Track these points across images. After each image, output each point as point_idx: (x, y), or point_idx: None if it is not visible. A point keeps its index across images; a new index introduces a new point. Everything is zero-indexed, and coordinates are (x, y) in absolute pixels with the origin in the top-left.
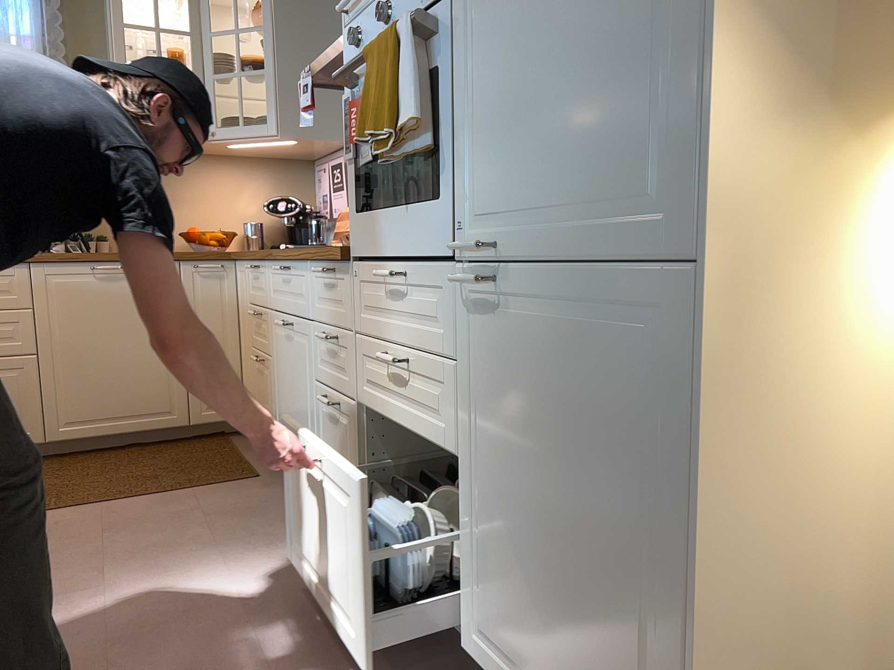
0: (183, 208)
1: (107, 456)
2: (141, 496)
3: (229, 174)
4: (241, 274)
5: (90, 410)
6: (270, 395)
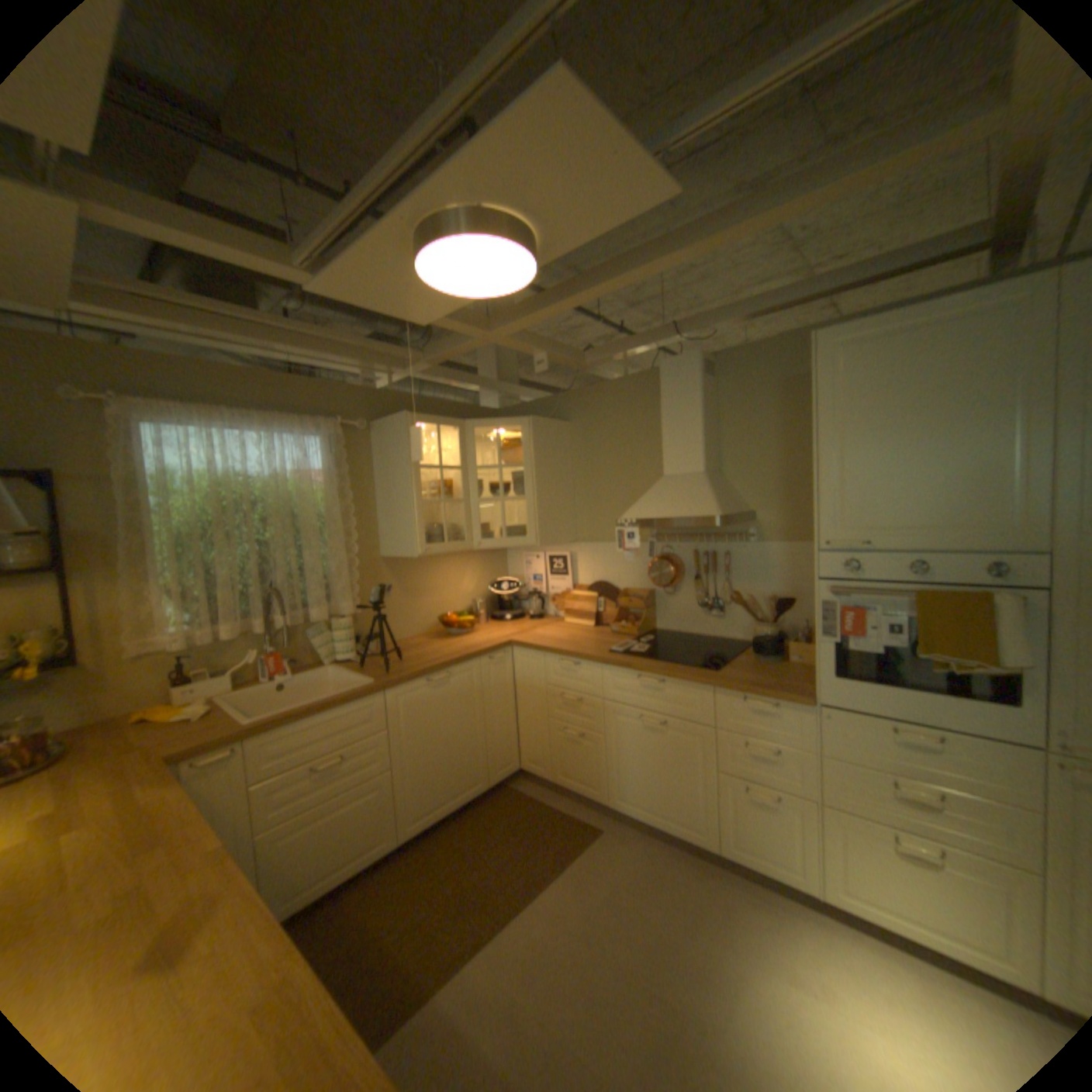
0: (428, 598)
1: (443, 840)
2: (548, 887)
3: (456, 564)
4: (527, 660)
5: (428, 805)
6: (597, 764)
